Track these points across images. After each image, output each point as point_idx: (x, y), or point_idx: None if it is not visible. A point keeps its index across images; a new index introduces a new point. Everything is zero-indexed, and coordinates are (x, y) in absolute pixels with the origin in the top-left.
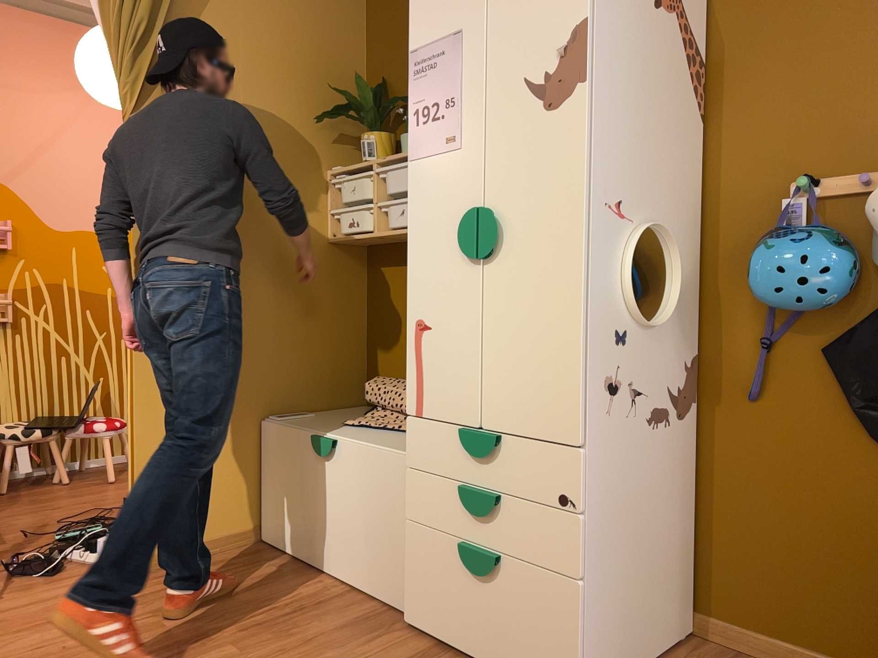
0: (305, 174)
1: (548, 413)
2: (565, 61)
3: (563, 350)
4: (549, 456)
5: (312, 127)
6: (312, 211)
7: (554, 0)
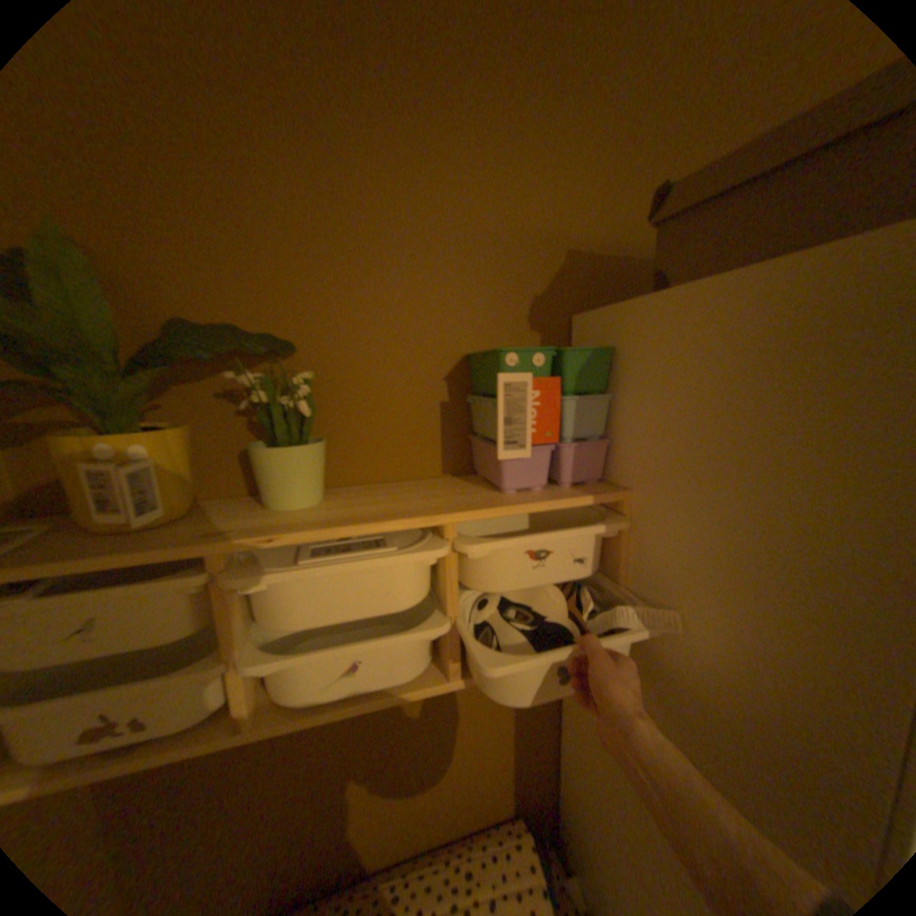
0: None
1: None
2: None
3: None
4: None
5: None
6: None
7: None
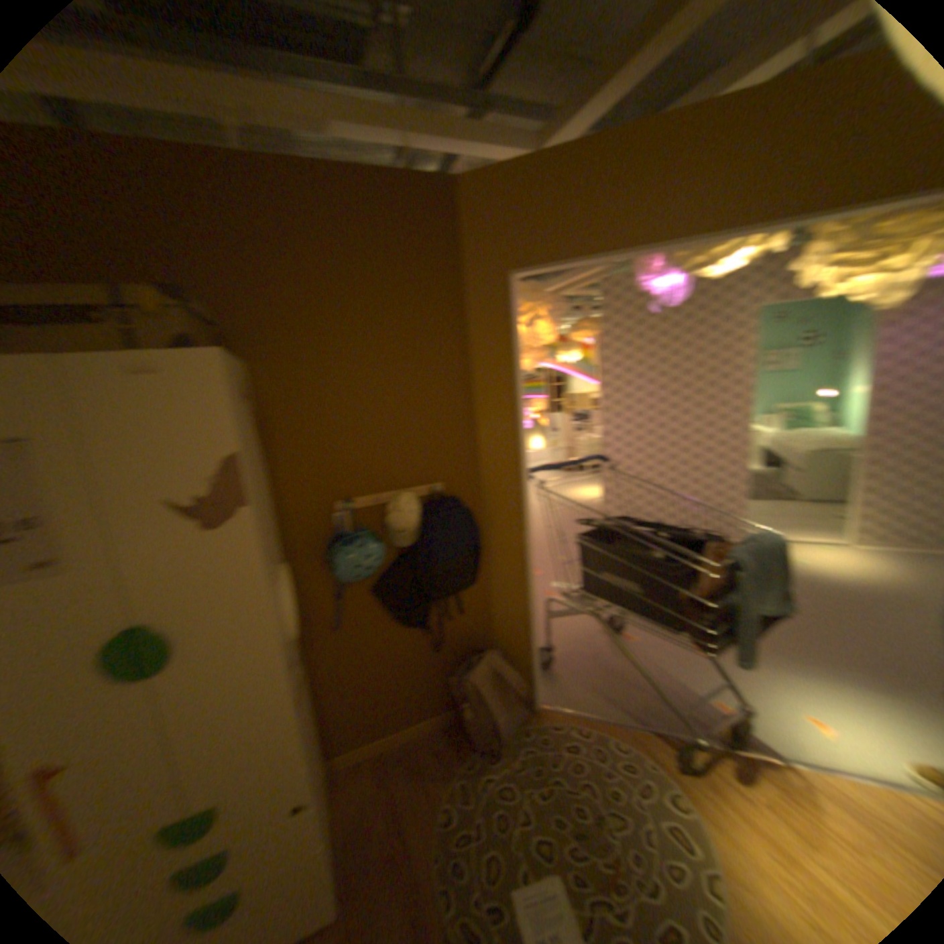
0: None
1: (261, 767)
2: (213, 489)
3: (266, 716)
4: (268, 794)
5: None
6: None
7: (182, 430)
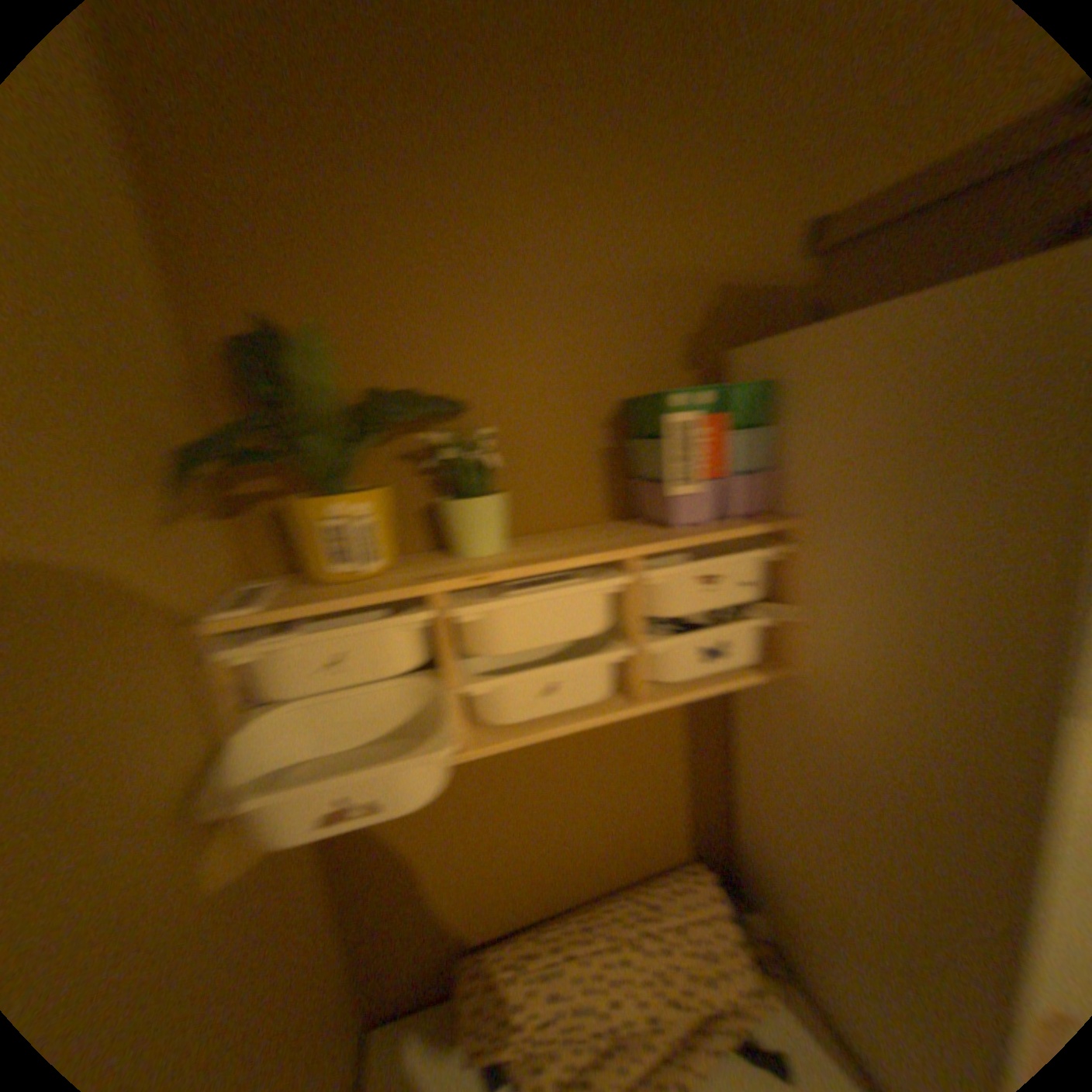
0: (150, 683)
1: None
2: None
3: None
4: None
5: (107, 494)
6: (201, 781)
7: None
